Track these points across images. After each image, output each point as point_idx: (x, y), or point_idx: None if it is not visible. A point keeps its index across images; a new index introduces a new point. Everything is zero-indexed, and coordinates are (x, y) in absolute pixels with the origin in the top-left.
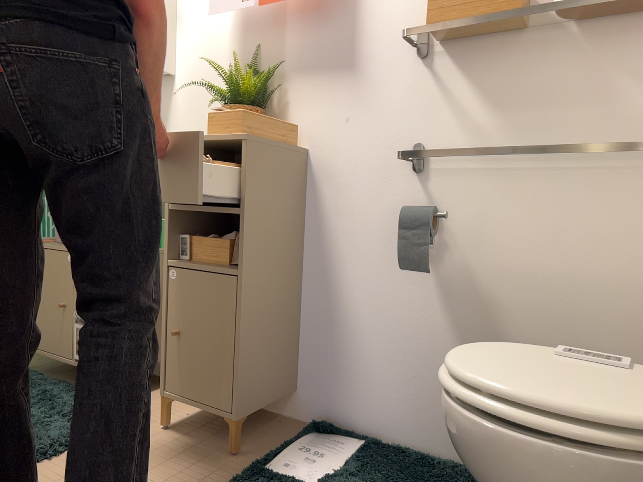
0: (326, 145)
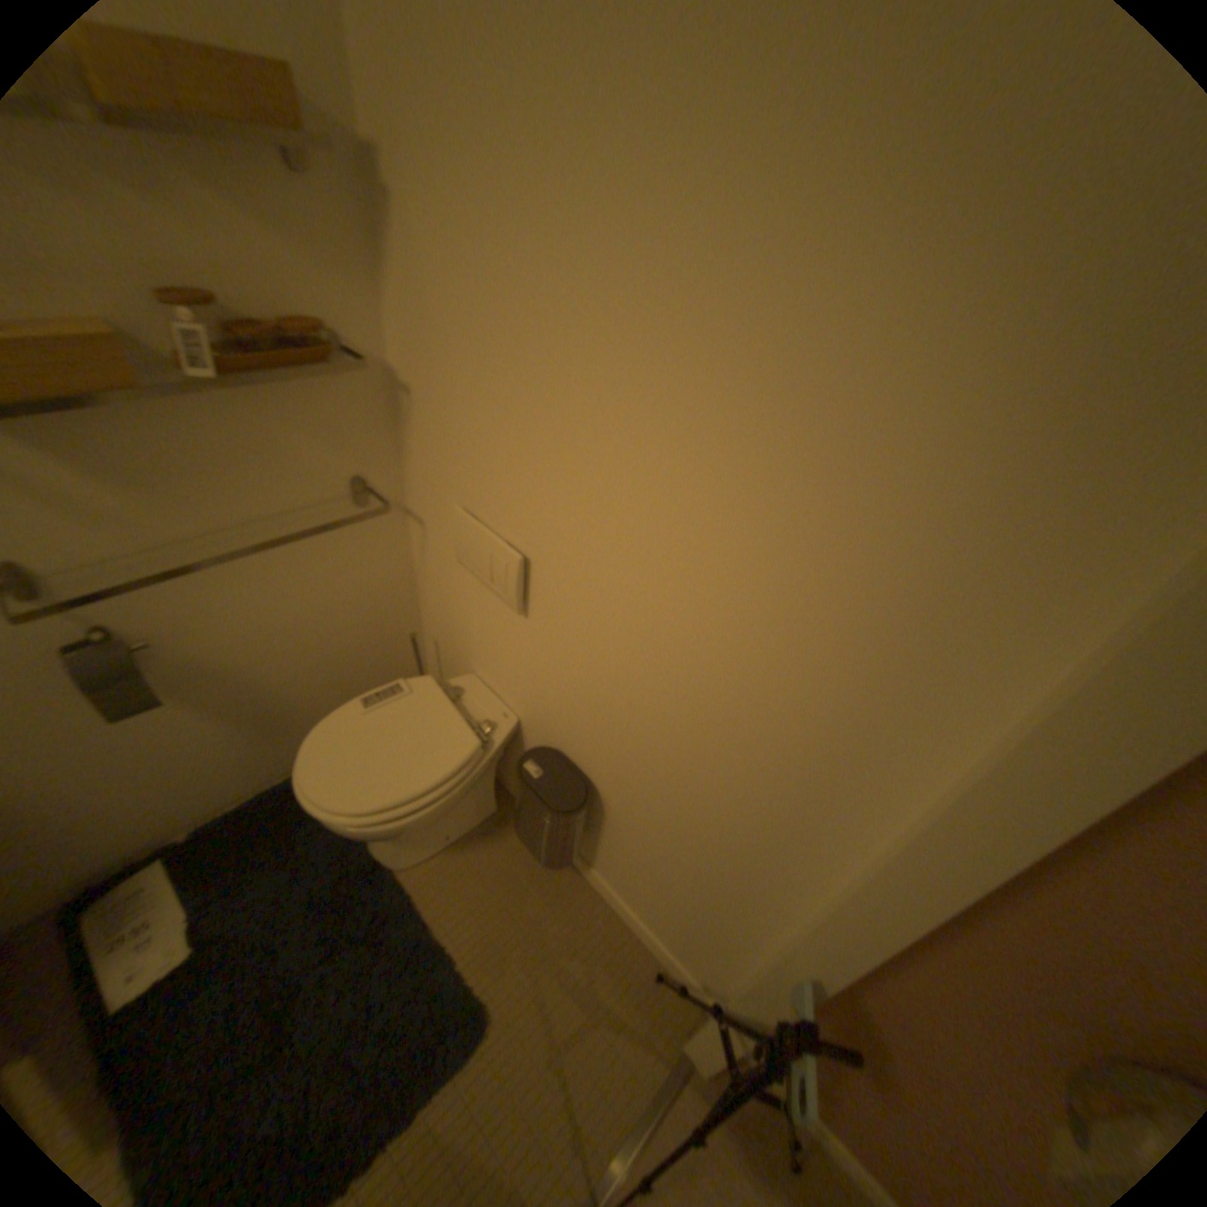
0: None
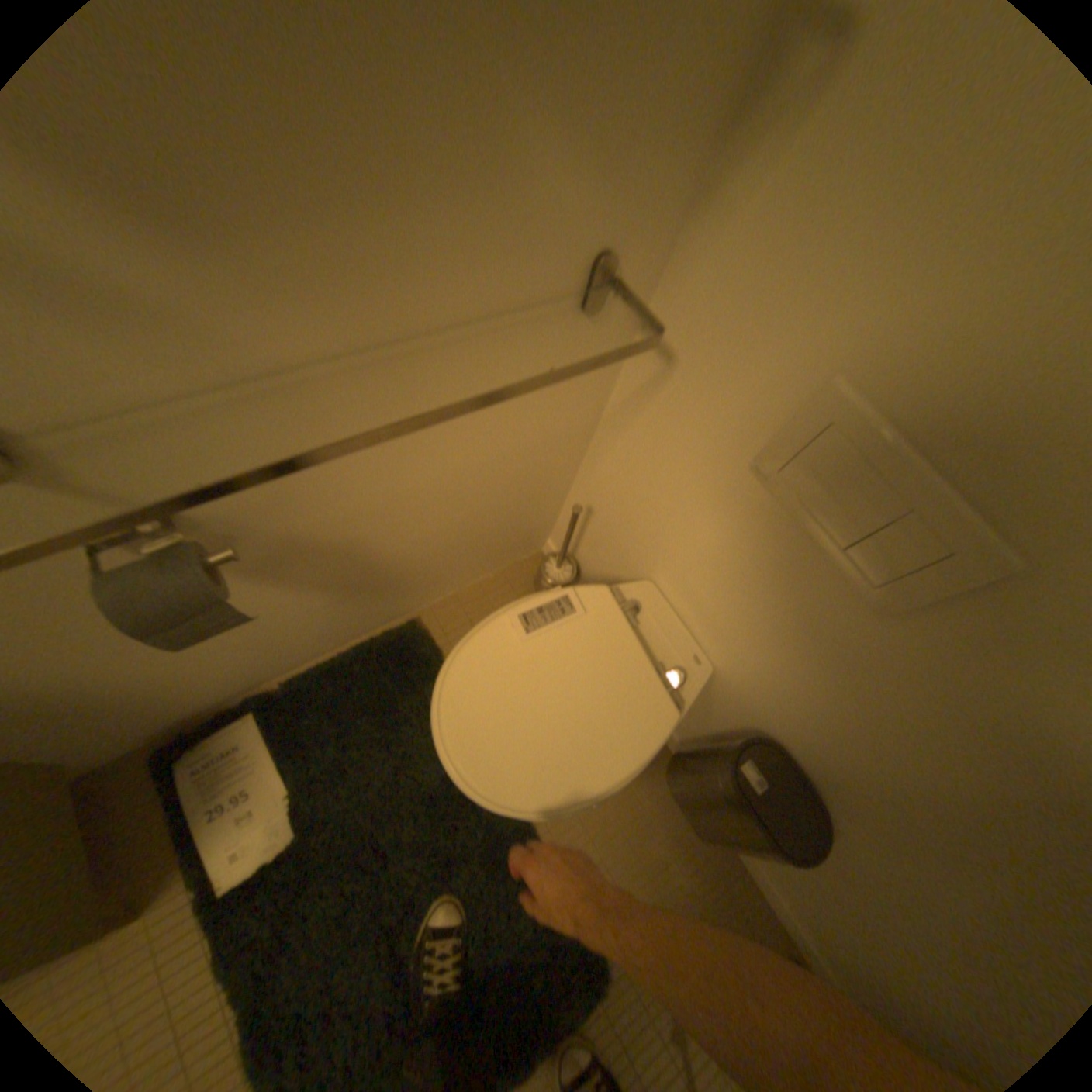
0: None
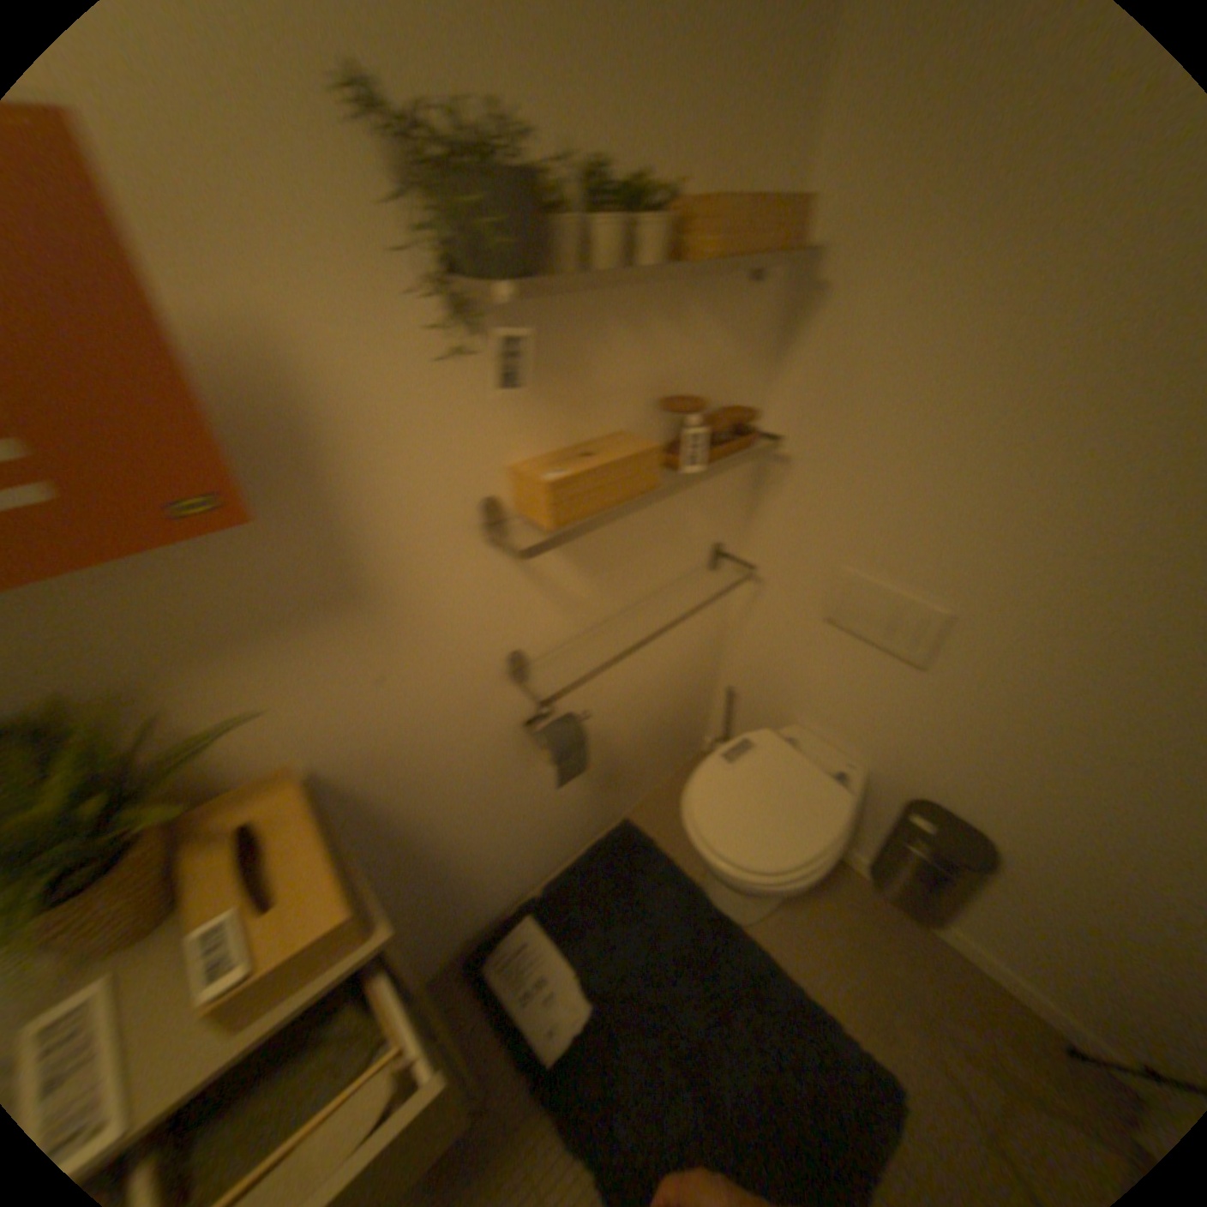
0: (351, 732)
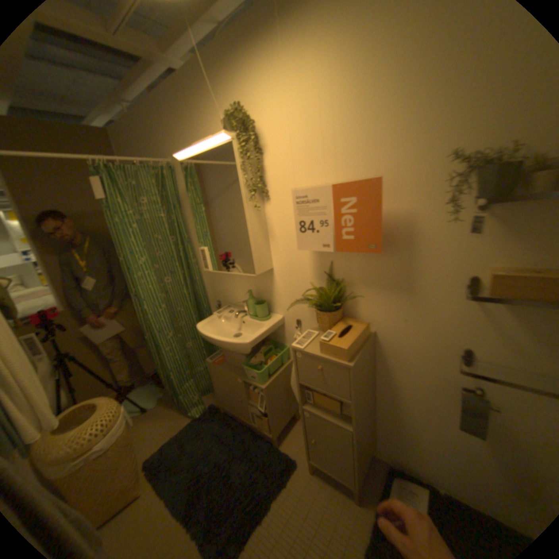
0: (390, 331)
